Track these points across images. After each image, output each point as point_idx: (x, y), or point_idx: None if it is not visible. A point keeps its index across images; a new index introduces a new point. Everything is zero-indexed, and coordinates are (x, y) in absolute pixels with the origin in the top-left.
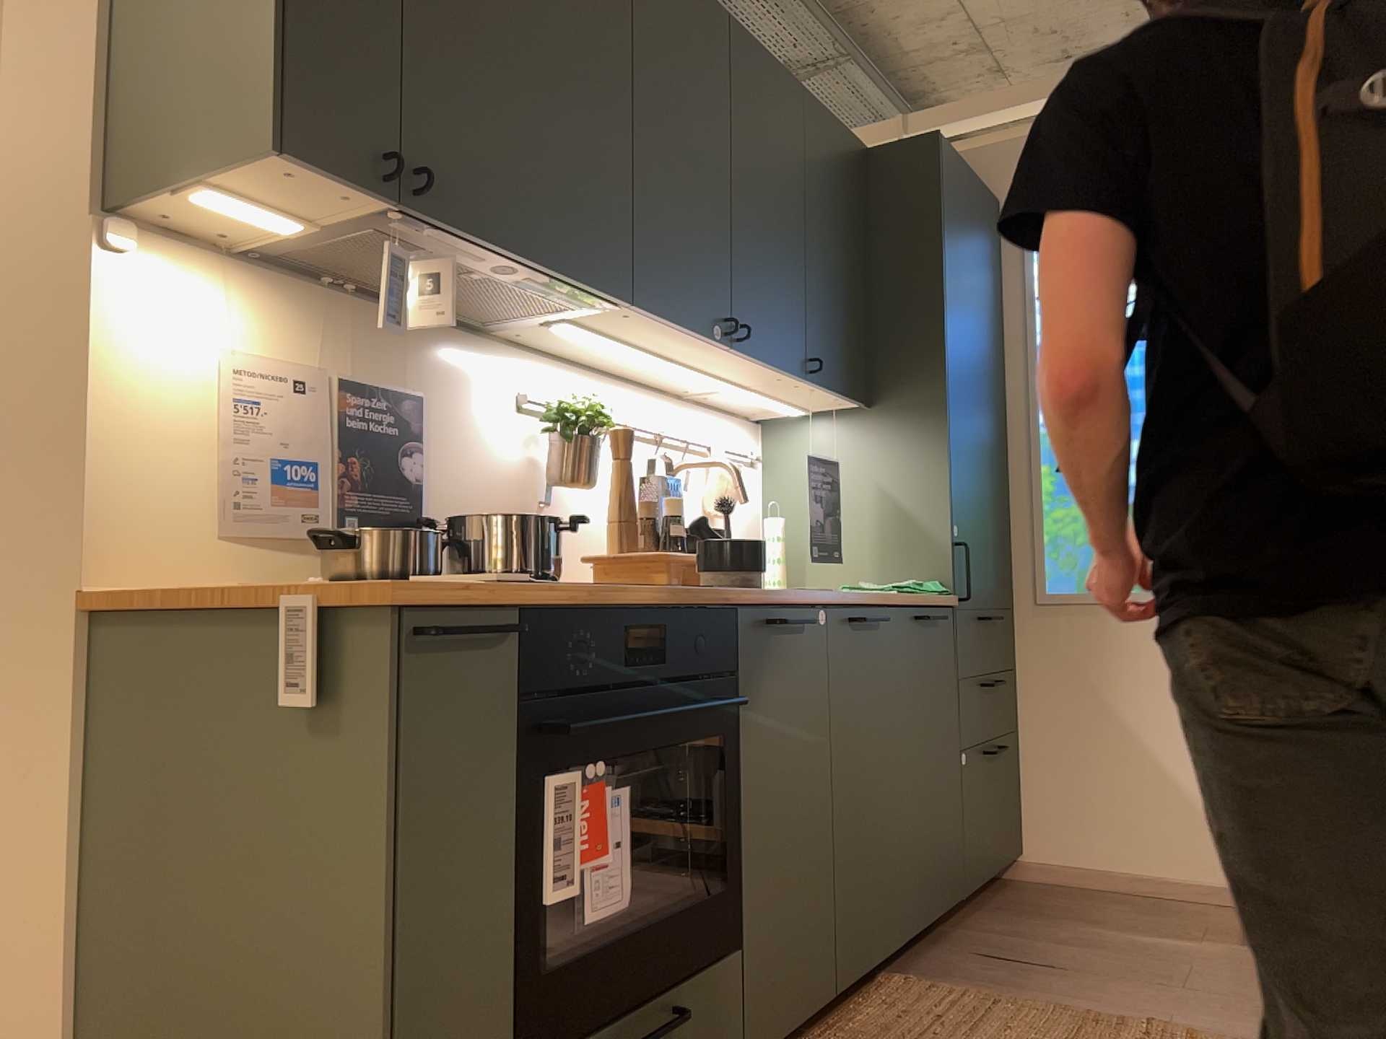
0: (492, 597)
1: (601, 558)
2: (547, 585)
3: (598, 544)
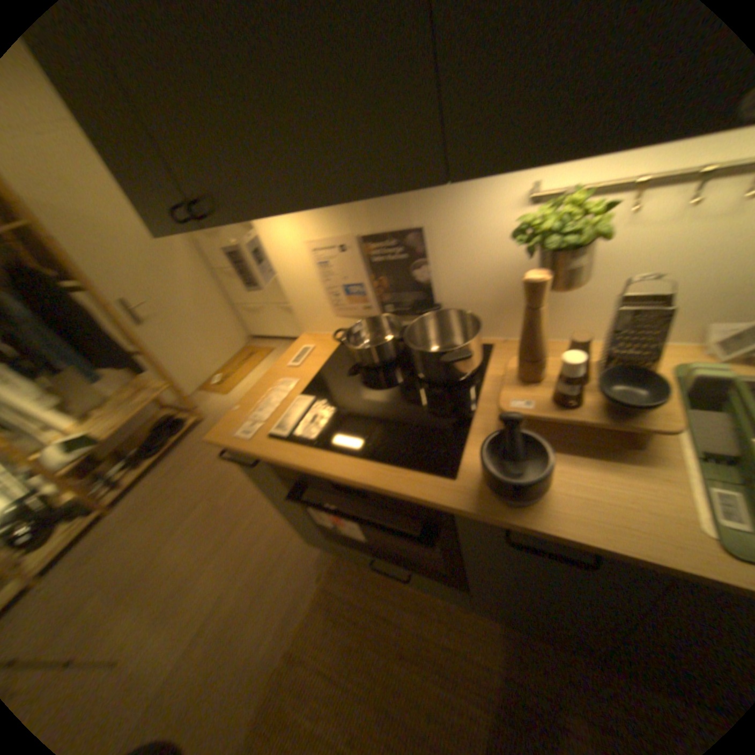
0: (243, 452)
1: (506, 372)
2: (290, 445)
3: (612, 320)
